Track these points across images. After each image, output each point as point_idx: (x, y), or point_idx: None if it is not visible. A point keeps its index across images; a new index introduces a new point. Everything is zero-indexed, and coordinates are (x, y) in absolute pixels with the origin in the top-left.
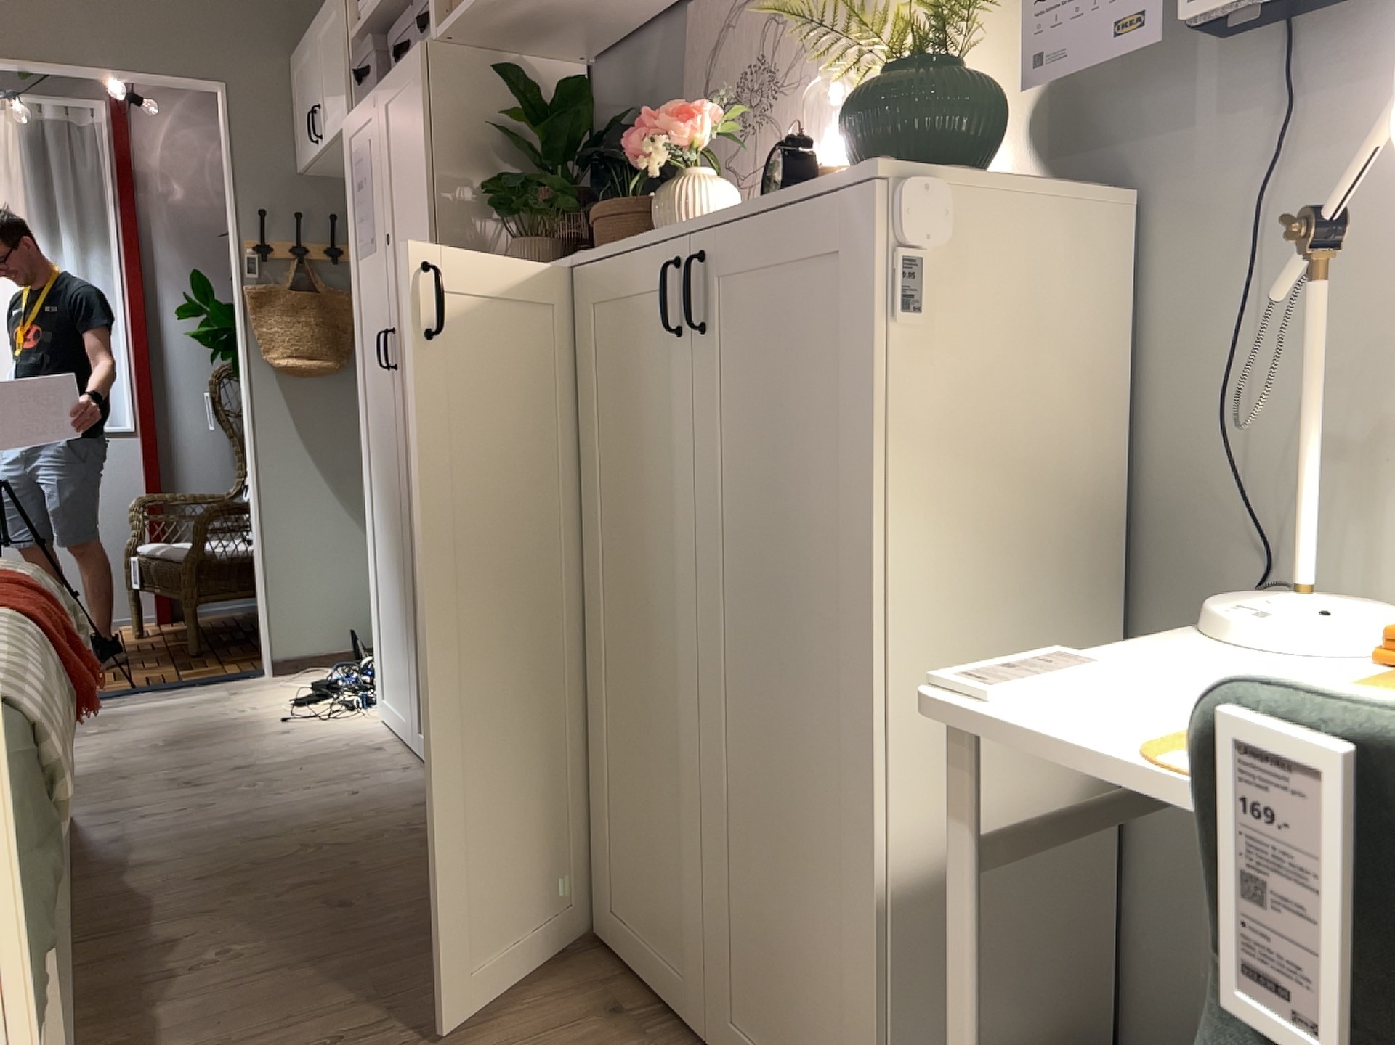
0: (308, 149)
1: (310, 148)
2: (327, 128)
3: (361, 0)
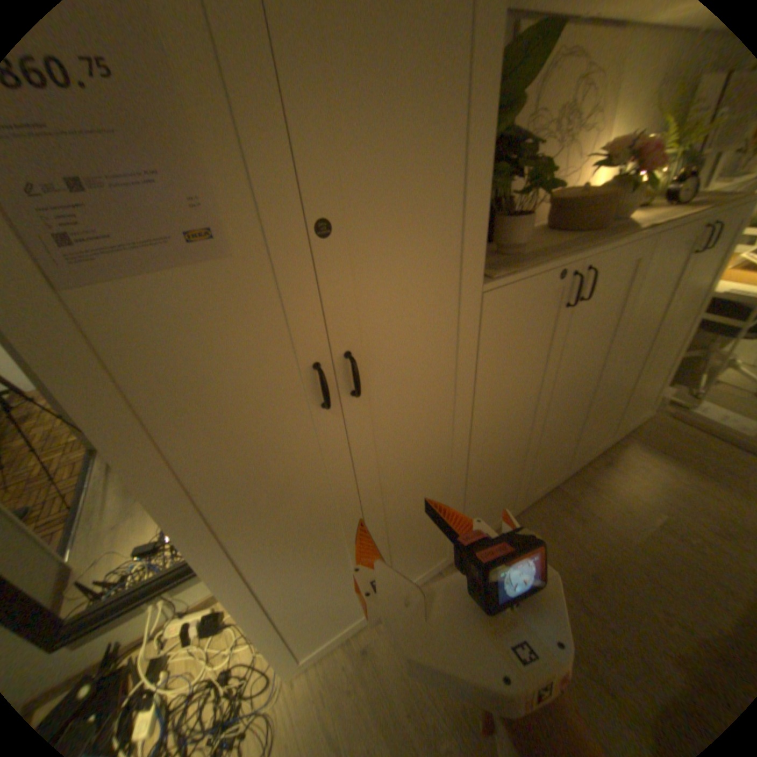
0: None
1: None
2: None
3: None
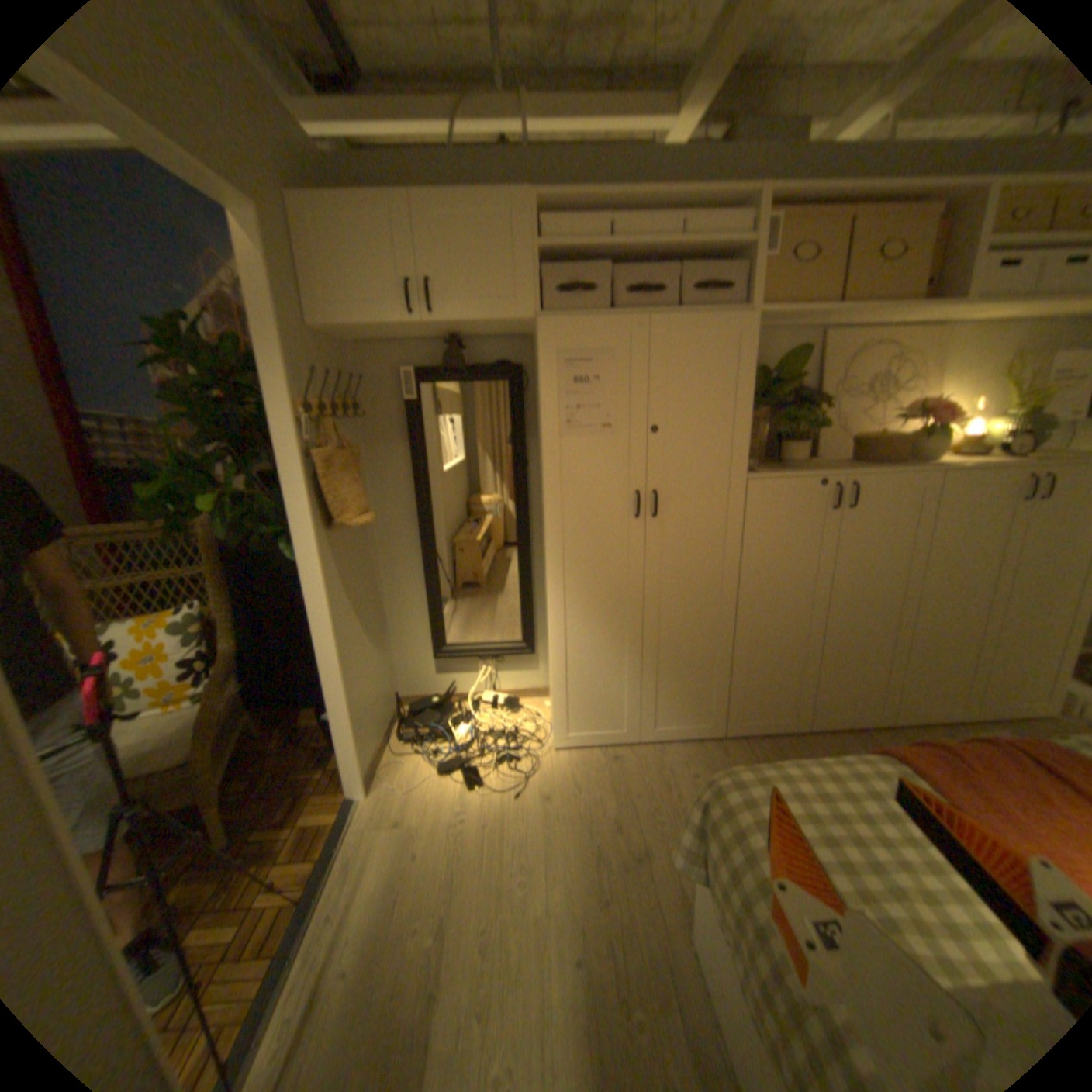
0: (368, 315)
1: (376, 314)
2: (459, 312)
3: (540, 217)
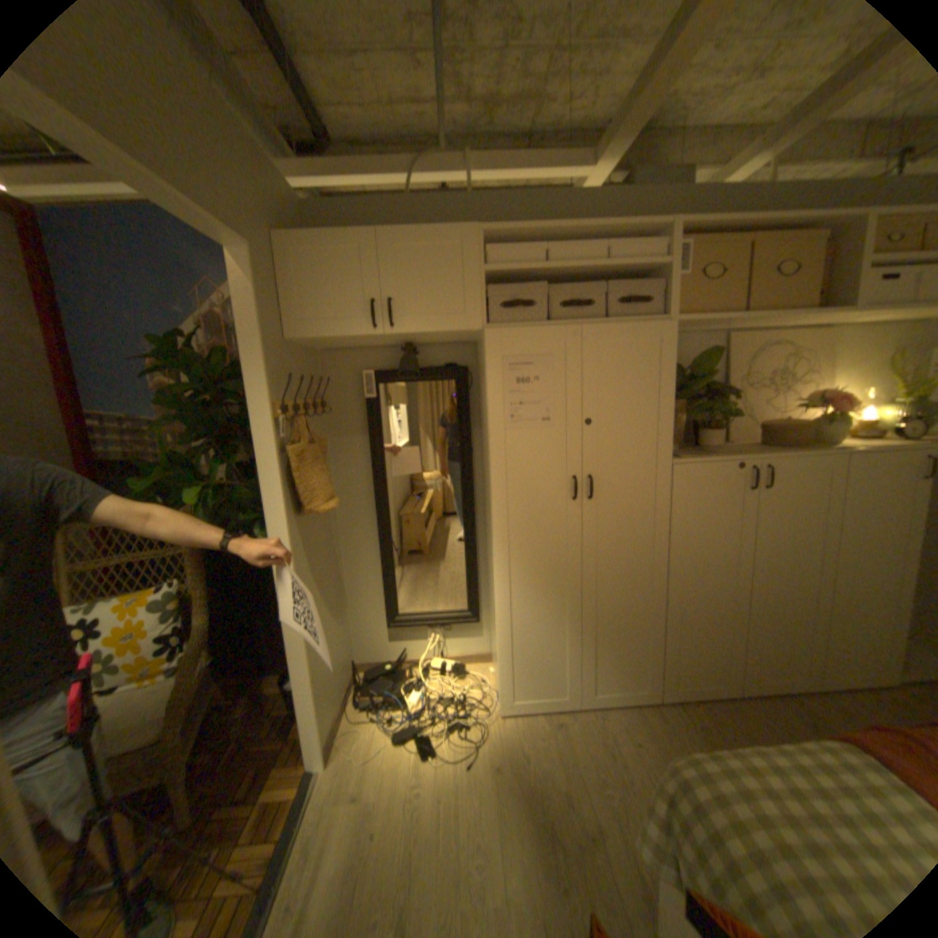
0: (337, 329)
1: (344, 328)
2: (416, 325)
3: (485, 246)
